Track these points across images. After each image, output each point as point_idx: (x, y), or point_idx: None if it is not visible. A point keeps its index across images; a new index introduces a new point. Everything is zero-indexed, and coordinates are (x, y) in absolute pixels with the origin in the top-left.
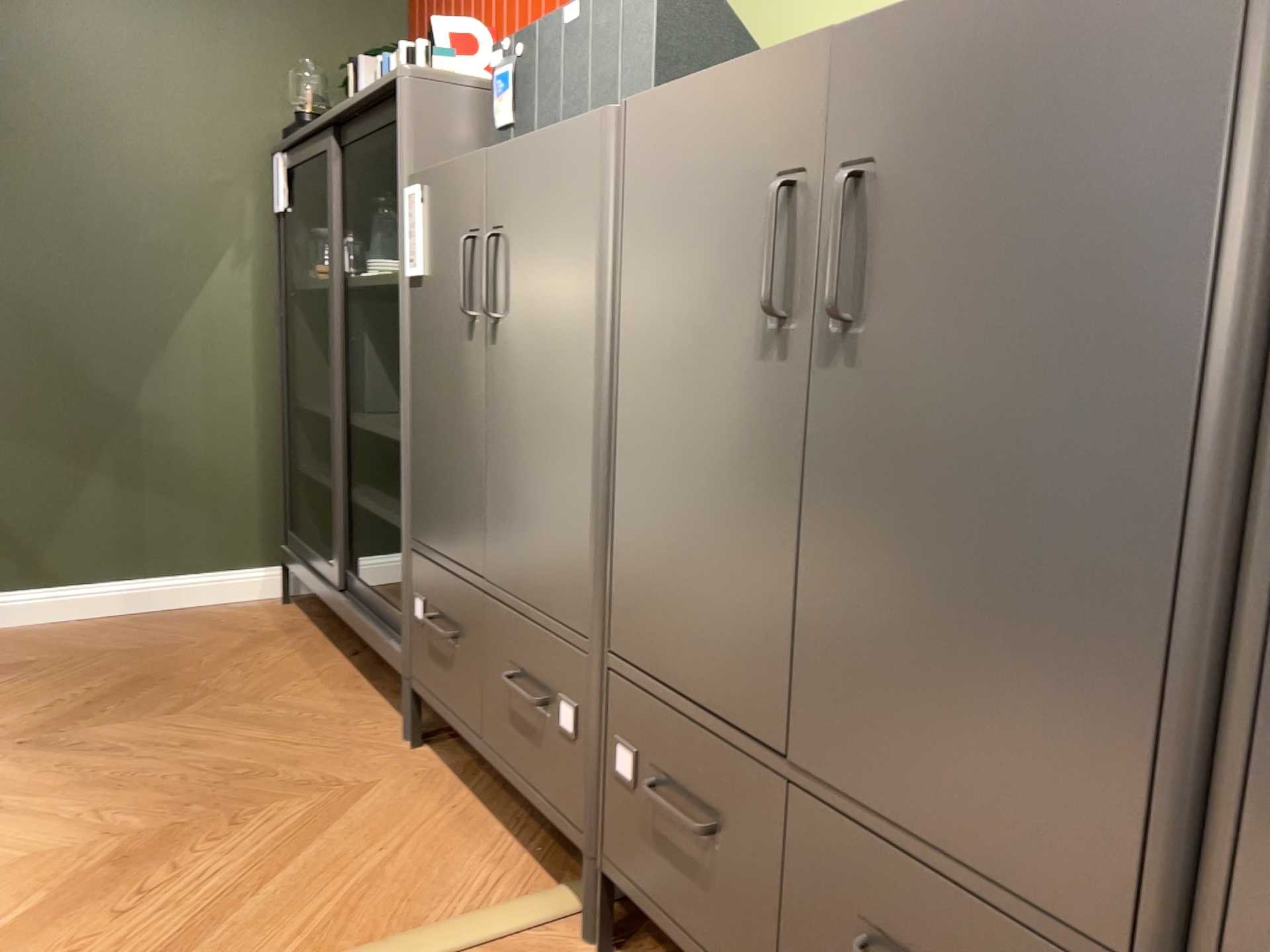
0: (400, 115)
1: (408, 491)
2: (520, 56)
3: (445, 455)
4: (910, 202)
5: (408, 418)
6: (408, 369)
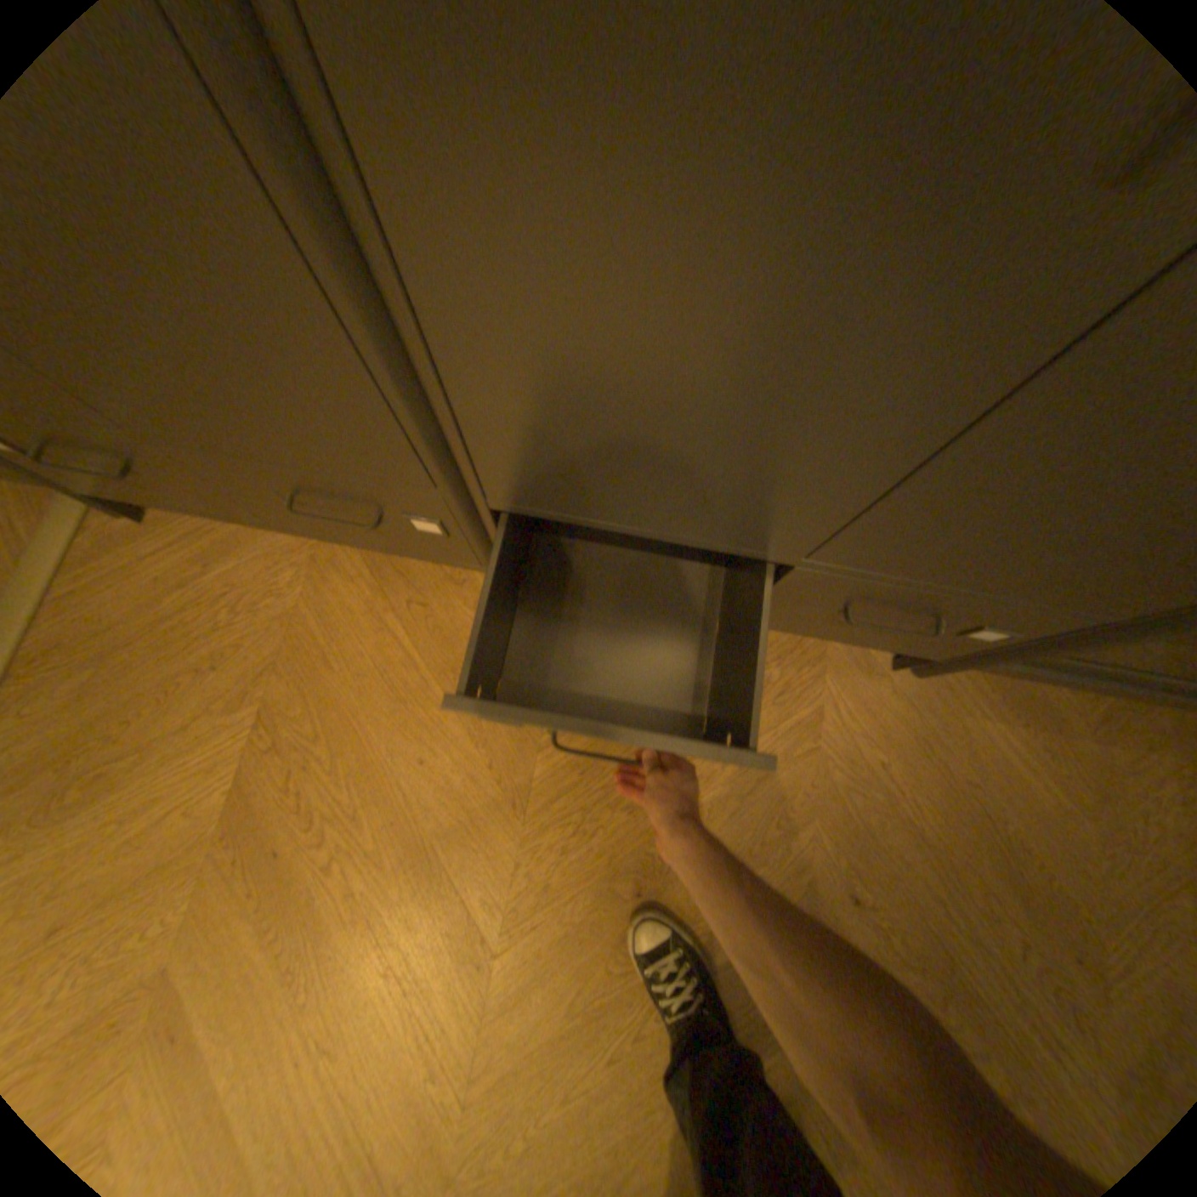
0: None
1: None
2: None
3: None
4: None
5: None
6: None
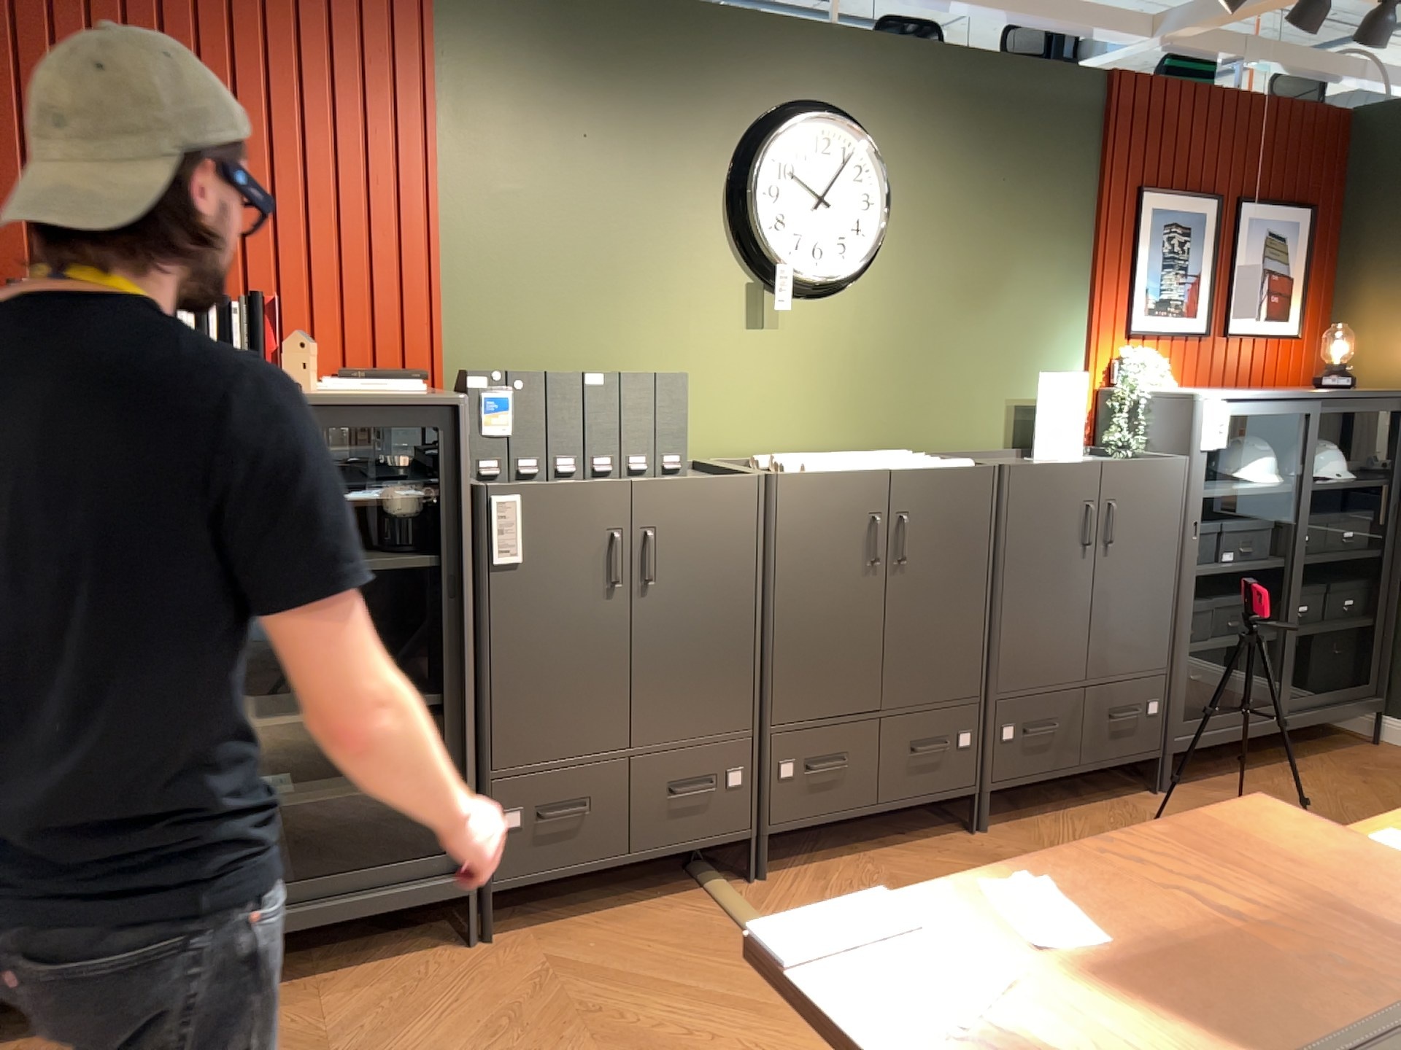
0: (463, 429)
1: (489, 731)
2: (522, 384)
3: (568, 683)
4: (922, 525)
5: (489, 673)
6: (488, 634)
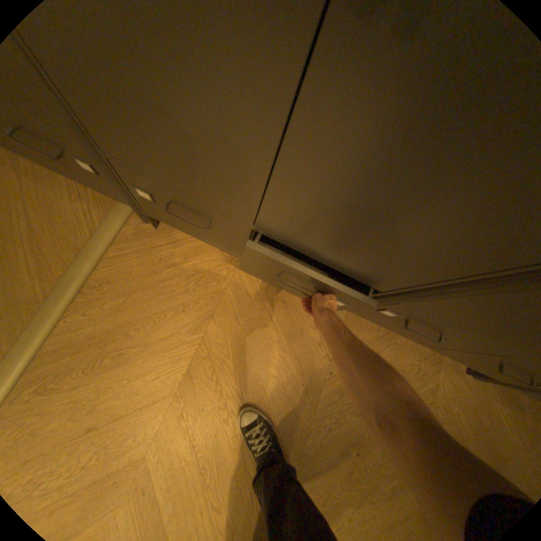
0: None
1: None
2: None
3: None
4: None
5: None
6: None
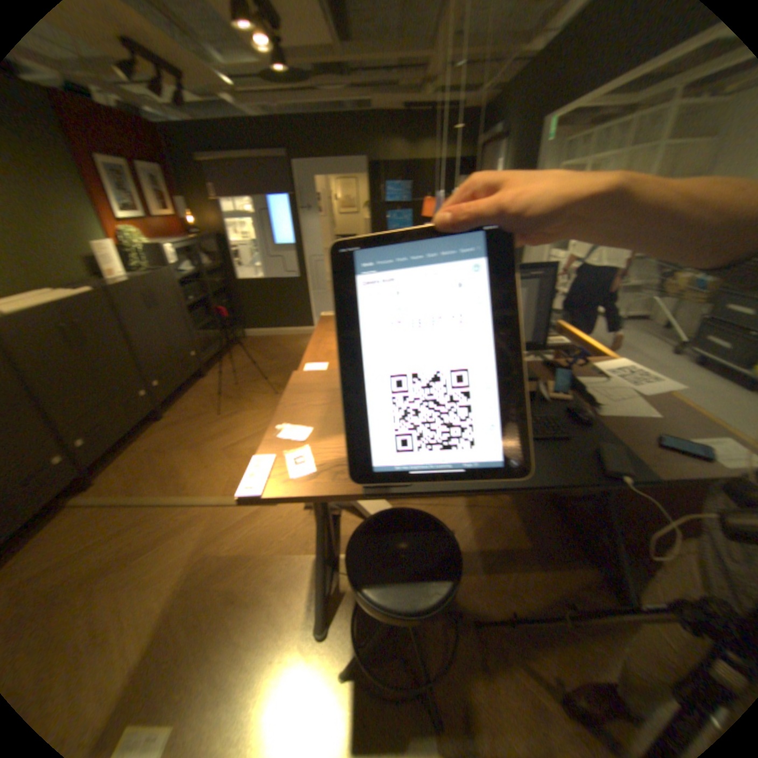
0: None
1: None
2: None
3: None
4: (81, 322)
5: None
6: None
